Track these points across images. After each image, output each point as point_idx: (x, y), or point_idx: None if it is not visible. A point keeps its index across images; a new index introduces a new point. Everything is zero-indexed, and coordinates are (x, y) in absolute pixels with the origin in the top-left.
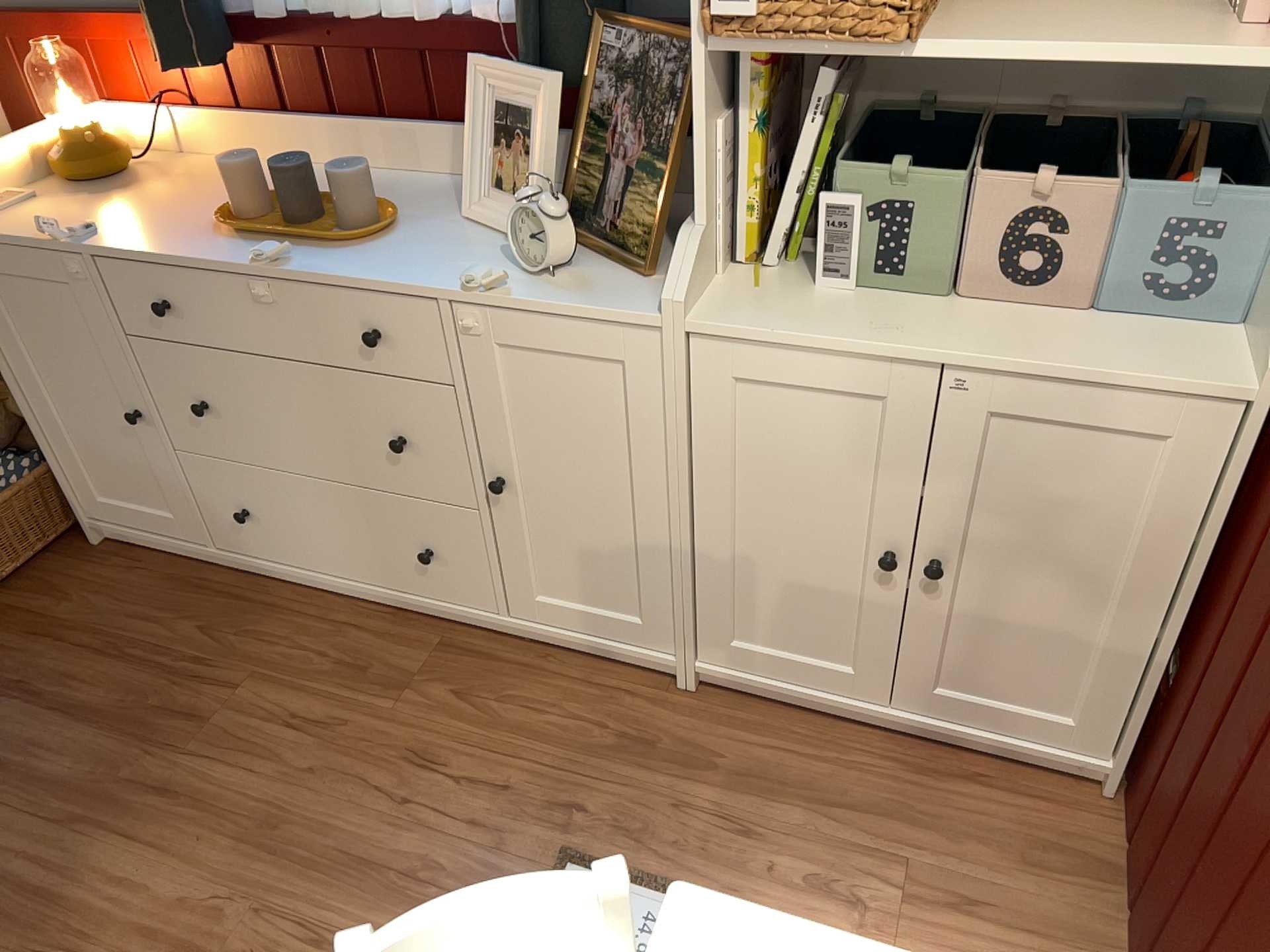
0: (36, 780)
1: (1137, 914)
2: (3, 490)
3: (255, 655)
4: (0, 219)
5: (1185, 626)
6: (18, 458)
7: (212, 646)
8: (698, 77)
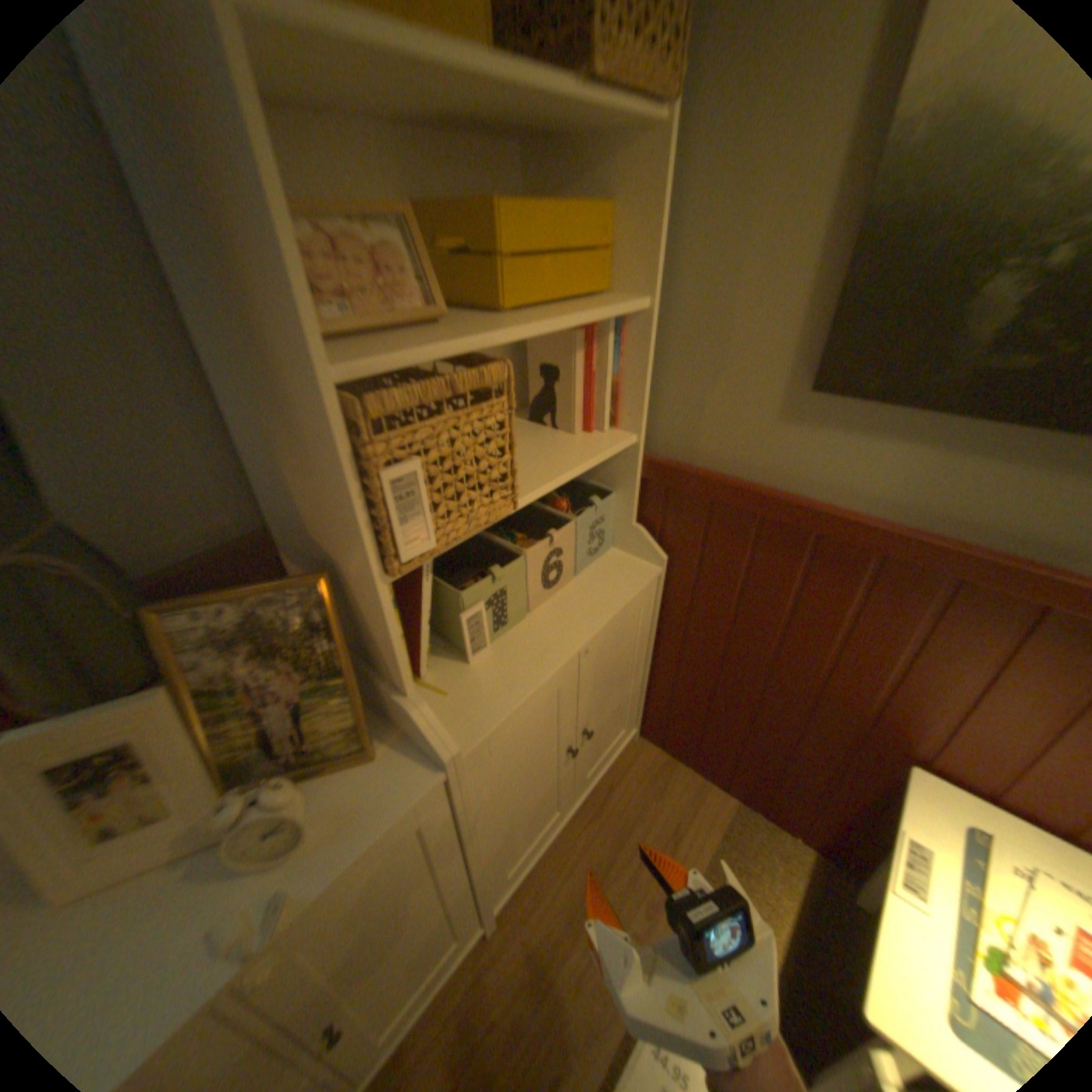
0: None
1: (715, 768)
2: None
3: None
4: None
5: (655, 662)
6: None
7: None
8: (380, 600)
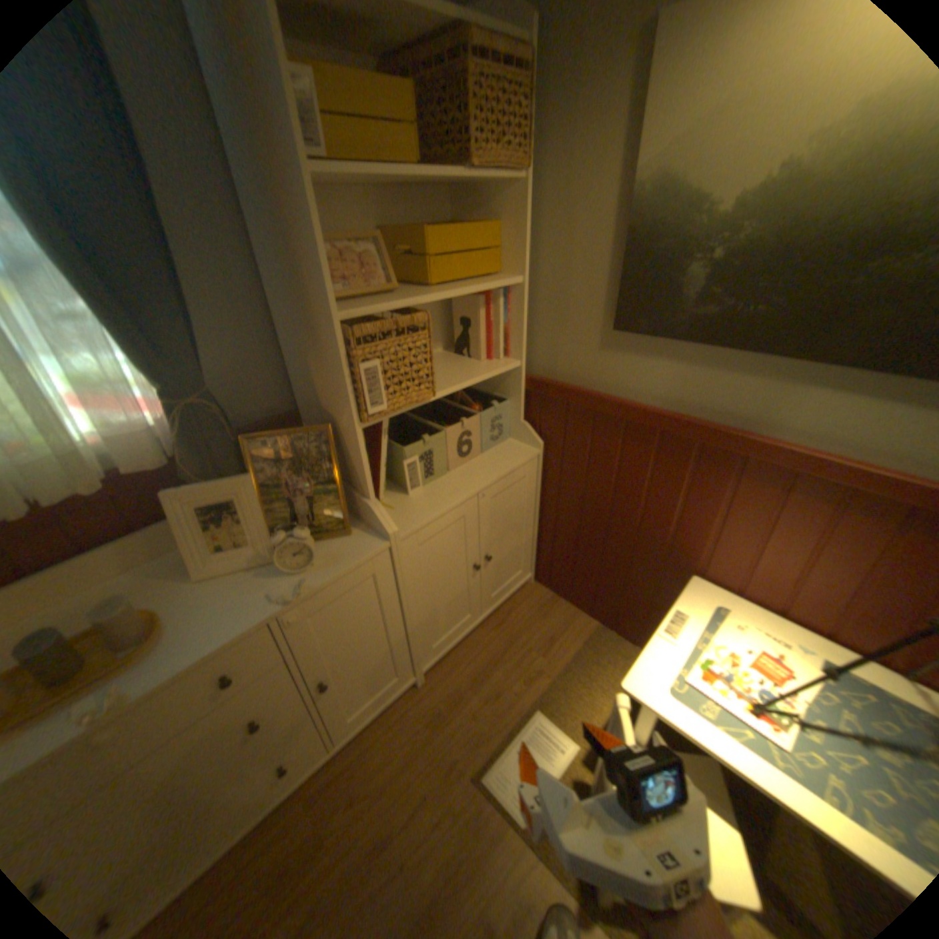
0: None
1: (582, 598)
2: None
3: None
4: None
5: (540, 521)
6: None
7: None
8: (356, 438)
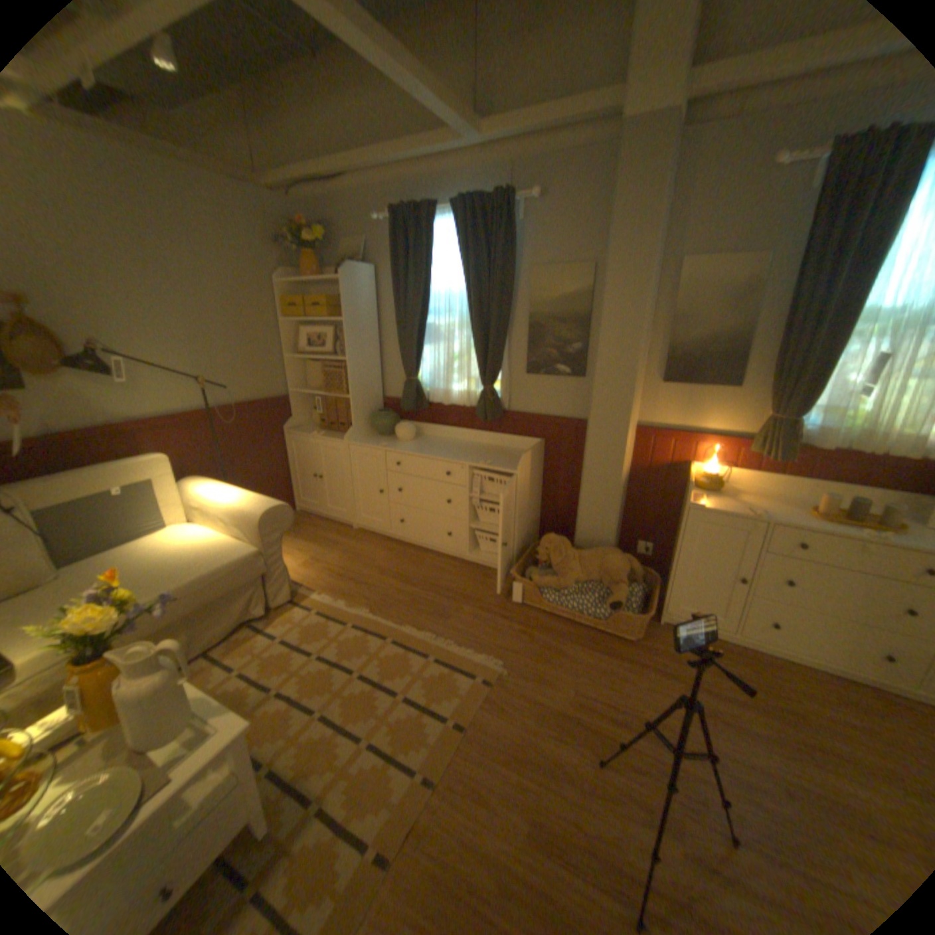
0: (752, 737)
1: None
2: (635, 597)
3: (791, 690)
4: (705, 501)
5: None
6: (632, 584)
7: (765, 682)
8: None
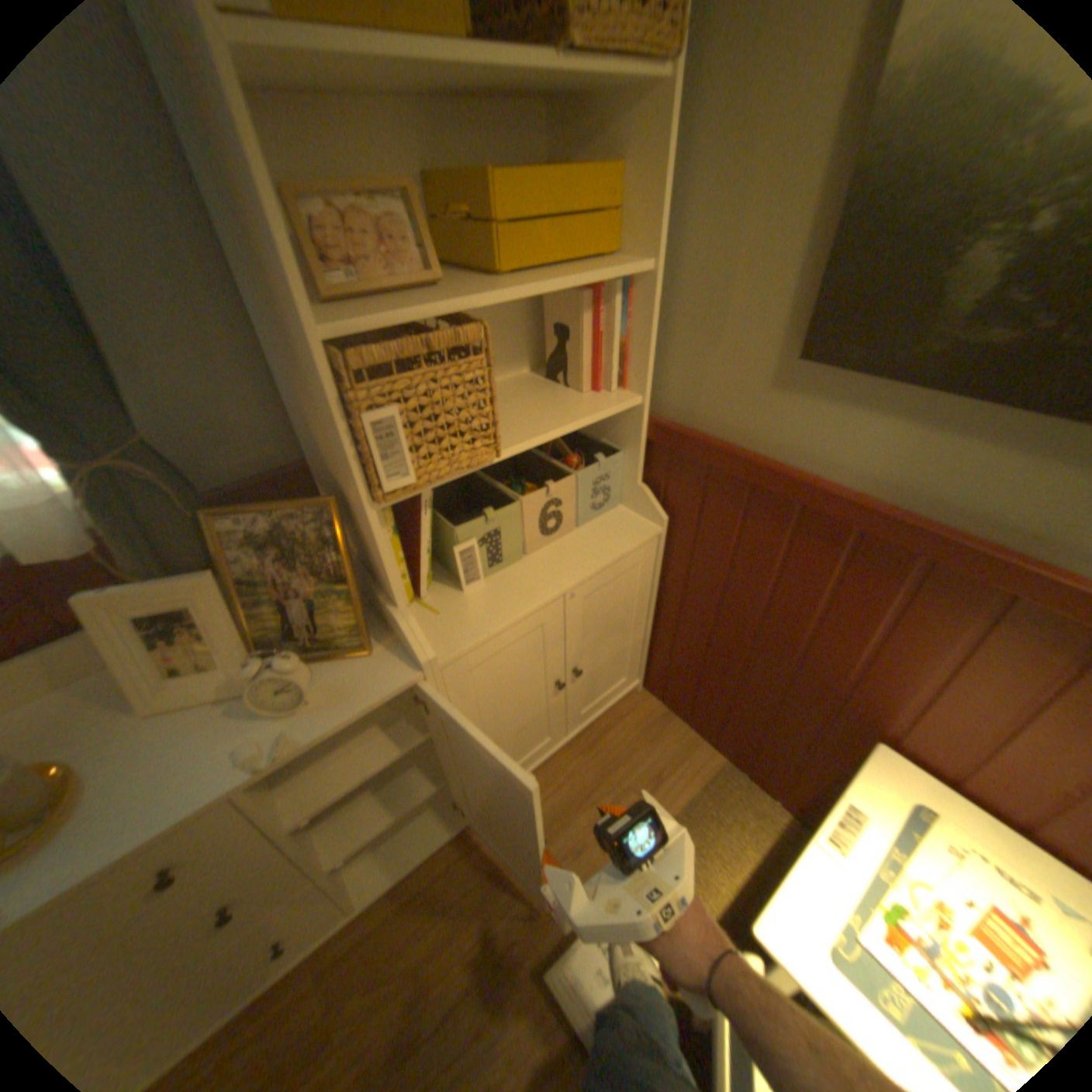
0: None
1: (708, 726)
2: None
3: None
4: None
5: (657, 619)
6: None
7: None
8: (369, 525)
